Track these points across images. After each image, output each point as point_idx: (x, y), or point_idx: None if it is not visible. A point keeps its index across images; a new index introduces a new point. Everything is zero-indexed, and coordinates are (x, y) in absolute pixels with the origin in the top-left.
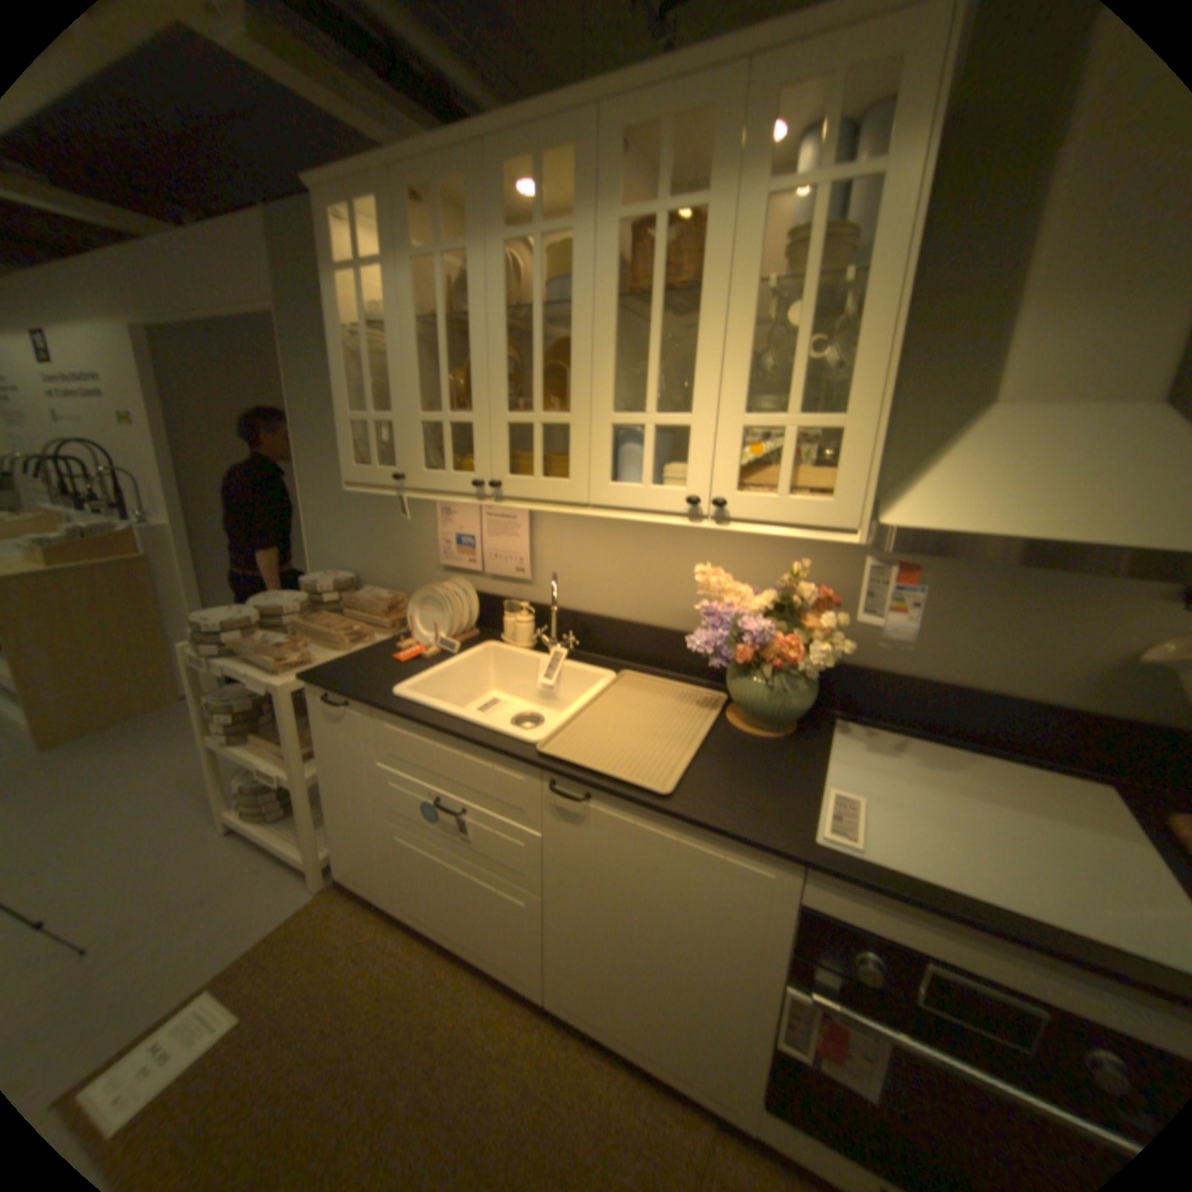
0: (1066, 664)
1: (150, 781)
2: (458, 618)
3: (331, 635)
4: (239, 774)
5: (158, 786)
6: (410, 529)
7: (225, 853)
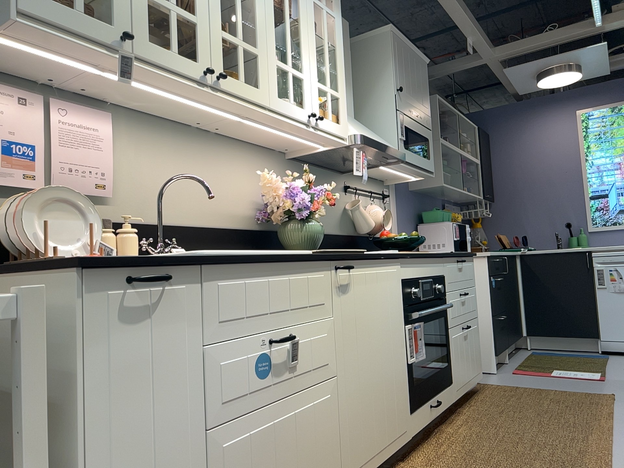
0: (335, 218)
1: None
2: (86, 227)
3: None
4: None
5: None
6: None
7: None
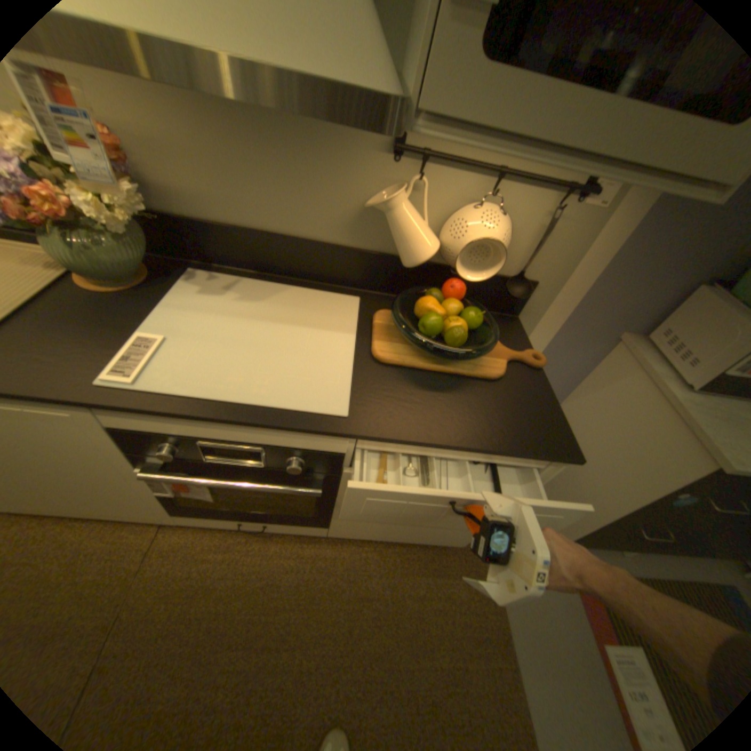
0: (332, 210)
1: None
2: None
3: None
4: None
5: None
6: None
7: None
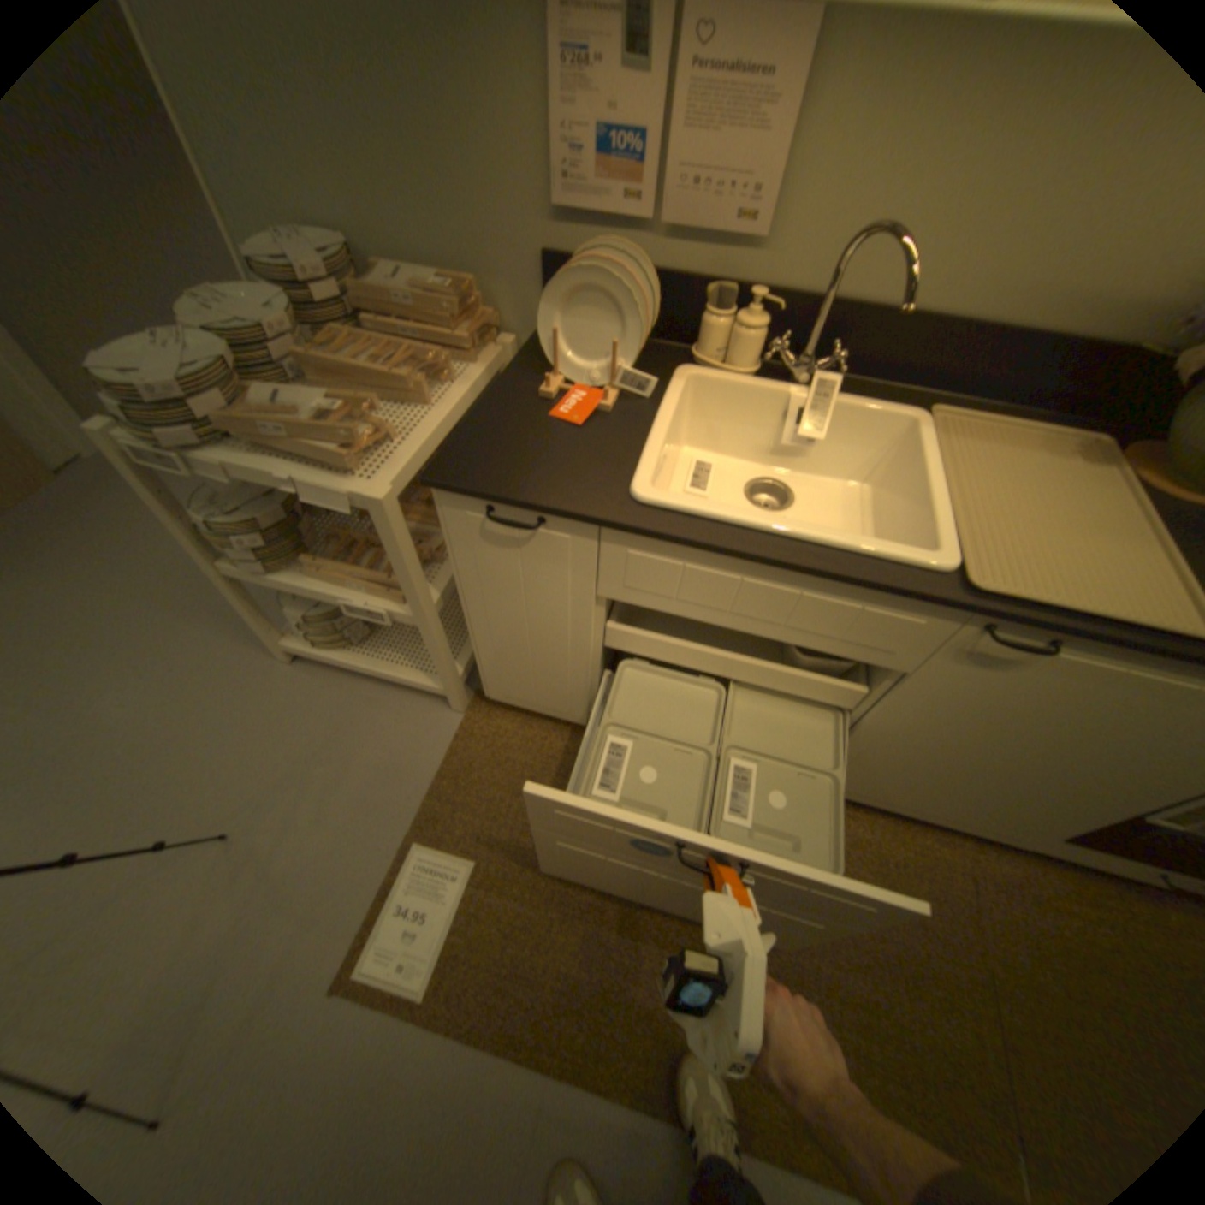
0: None
1: (119, 608)
2: (640, 328)
3: (386, 377)
4: (285, 599)
5: (137, 613)
6: (466, 114)
7: (310, 686)
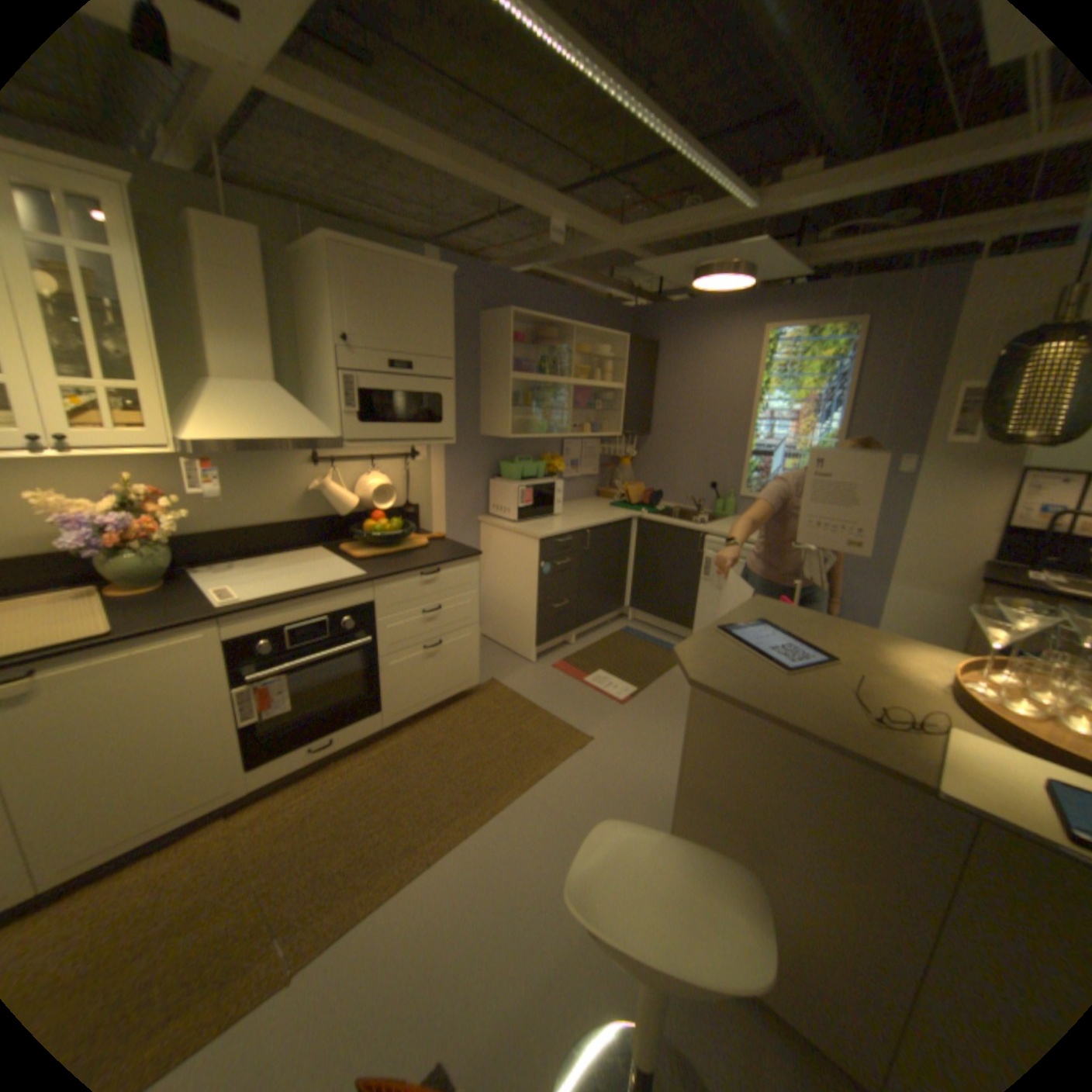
0: (286, 501)
1: None
2: None
3: None
4: None
5: None
6: None
7: None
